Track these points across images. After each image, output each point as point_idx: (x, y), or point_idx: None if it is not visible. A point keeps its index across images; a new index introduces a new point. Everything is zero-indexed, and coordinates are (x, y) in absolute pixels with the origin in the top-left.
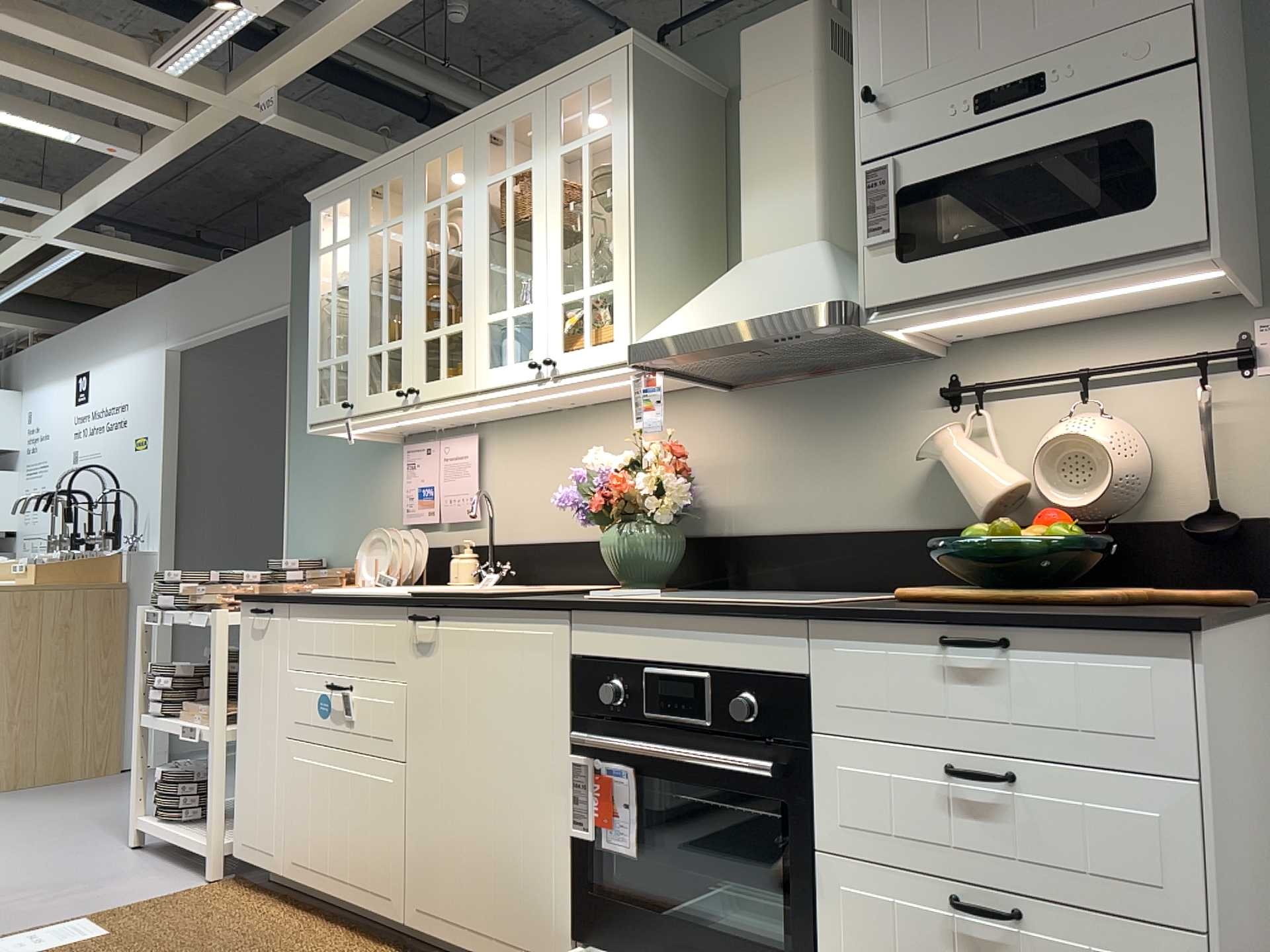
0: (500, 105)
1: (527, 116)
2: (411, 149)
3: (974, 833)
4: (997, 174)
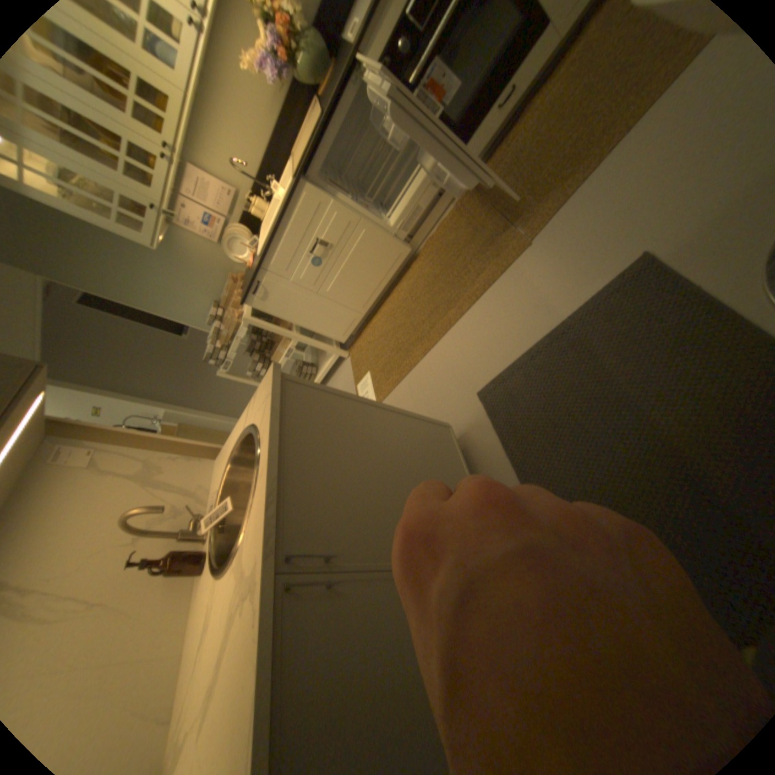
0: None
1: None
2: None
3: None
4: None
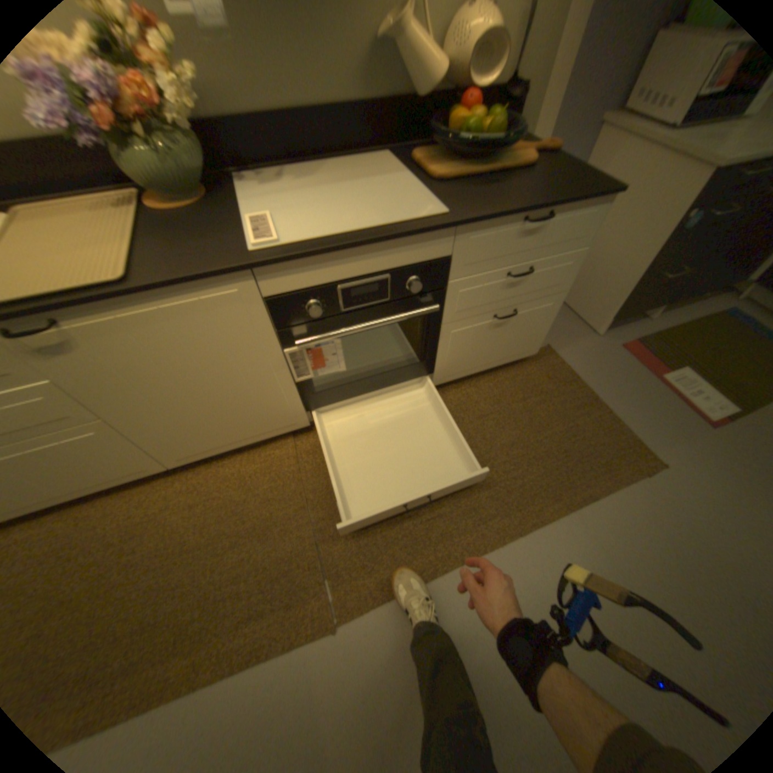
0: None
1: None
2: None
3: (509, 293)
4: None
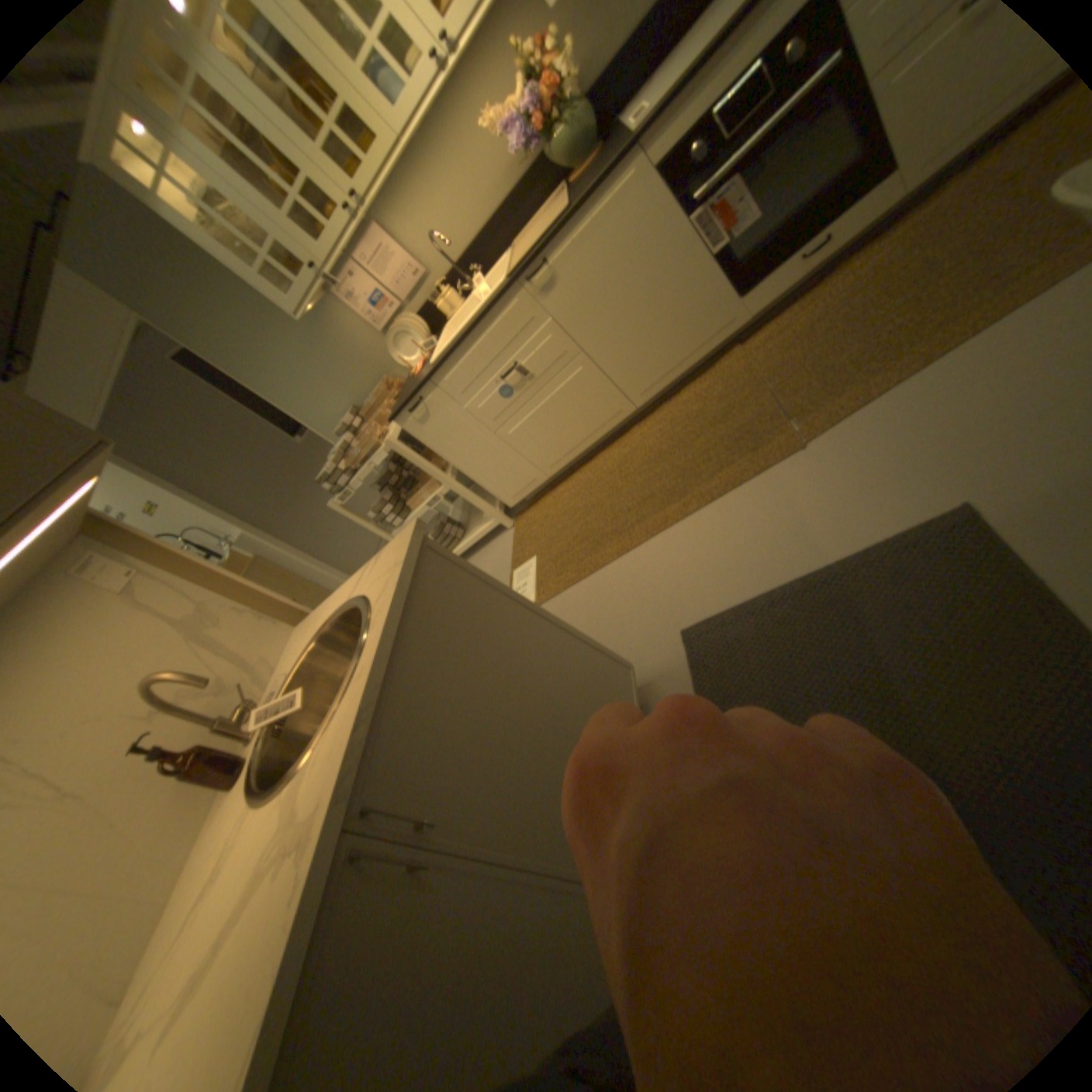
0: None
1: None
2: None
3: None
4: None
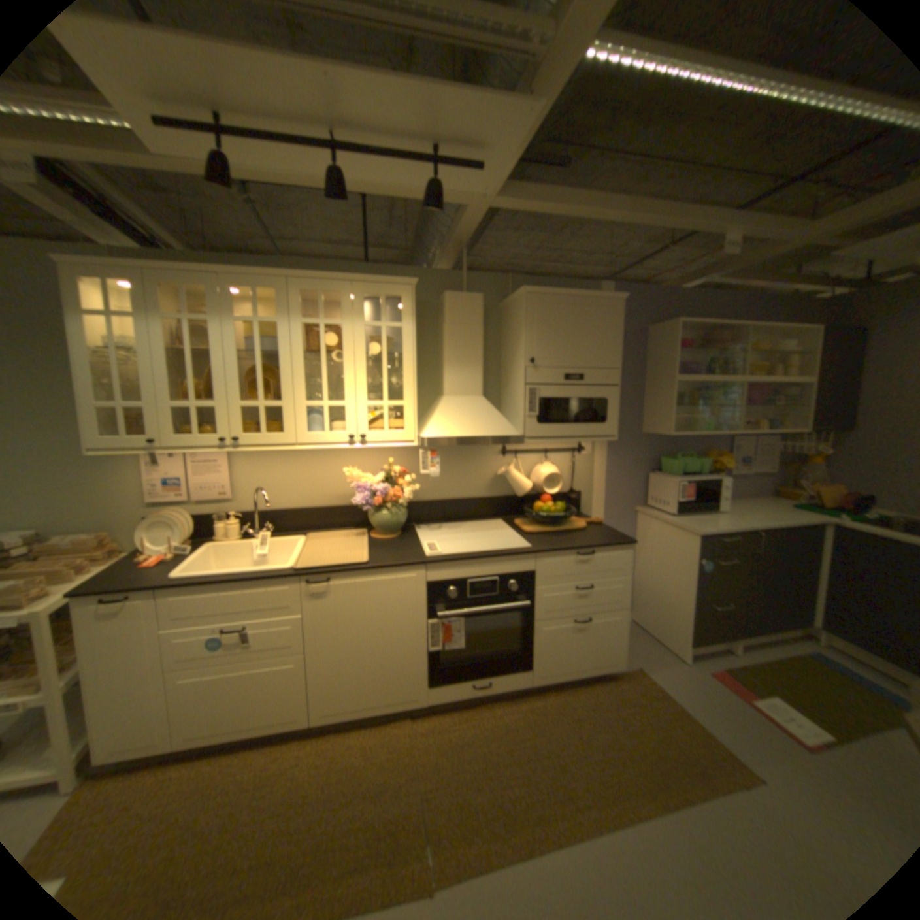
0: (312, 276)
1: (336, 291)
2: (214, 269)
3: (581, 602)
4: (566, 401)
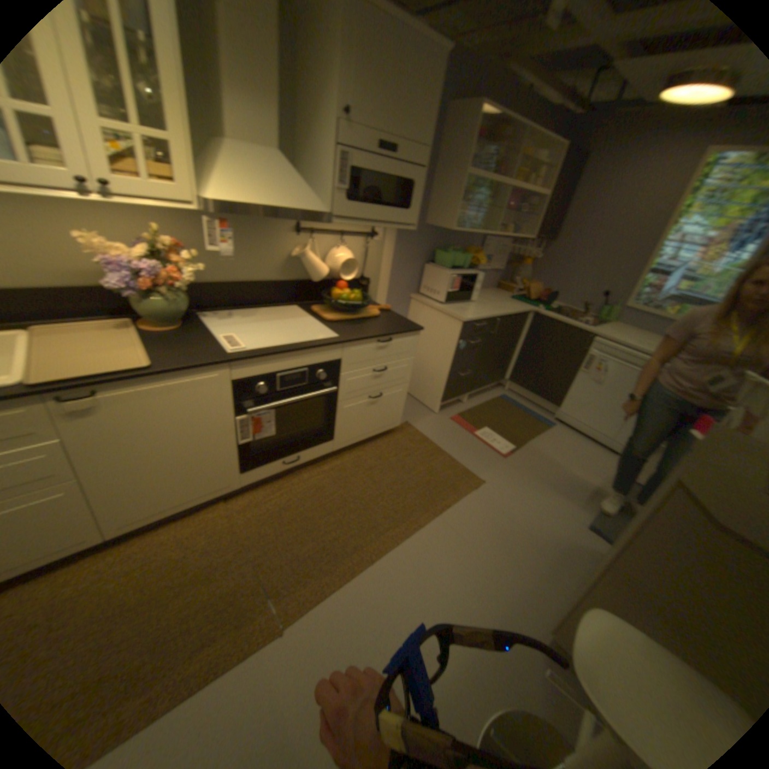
0: None
1: None
2: None
3: (377, 382)
4: (379, 176)
